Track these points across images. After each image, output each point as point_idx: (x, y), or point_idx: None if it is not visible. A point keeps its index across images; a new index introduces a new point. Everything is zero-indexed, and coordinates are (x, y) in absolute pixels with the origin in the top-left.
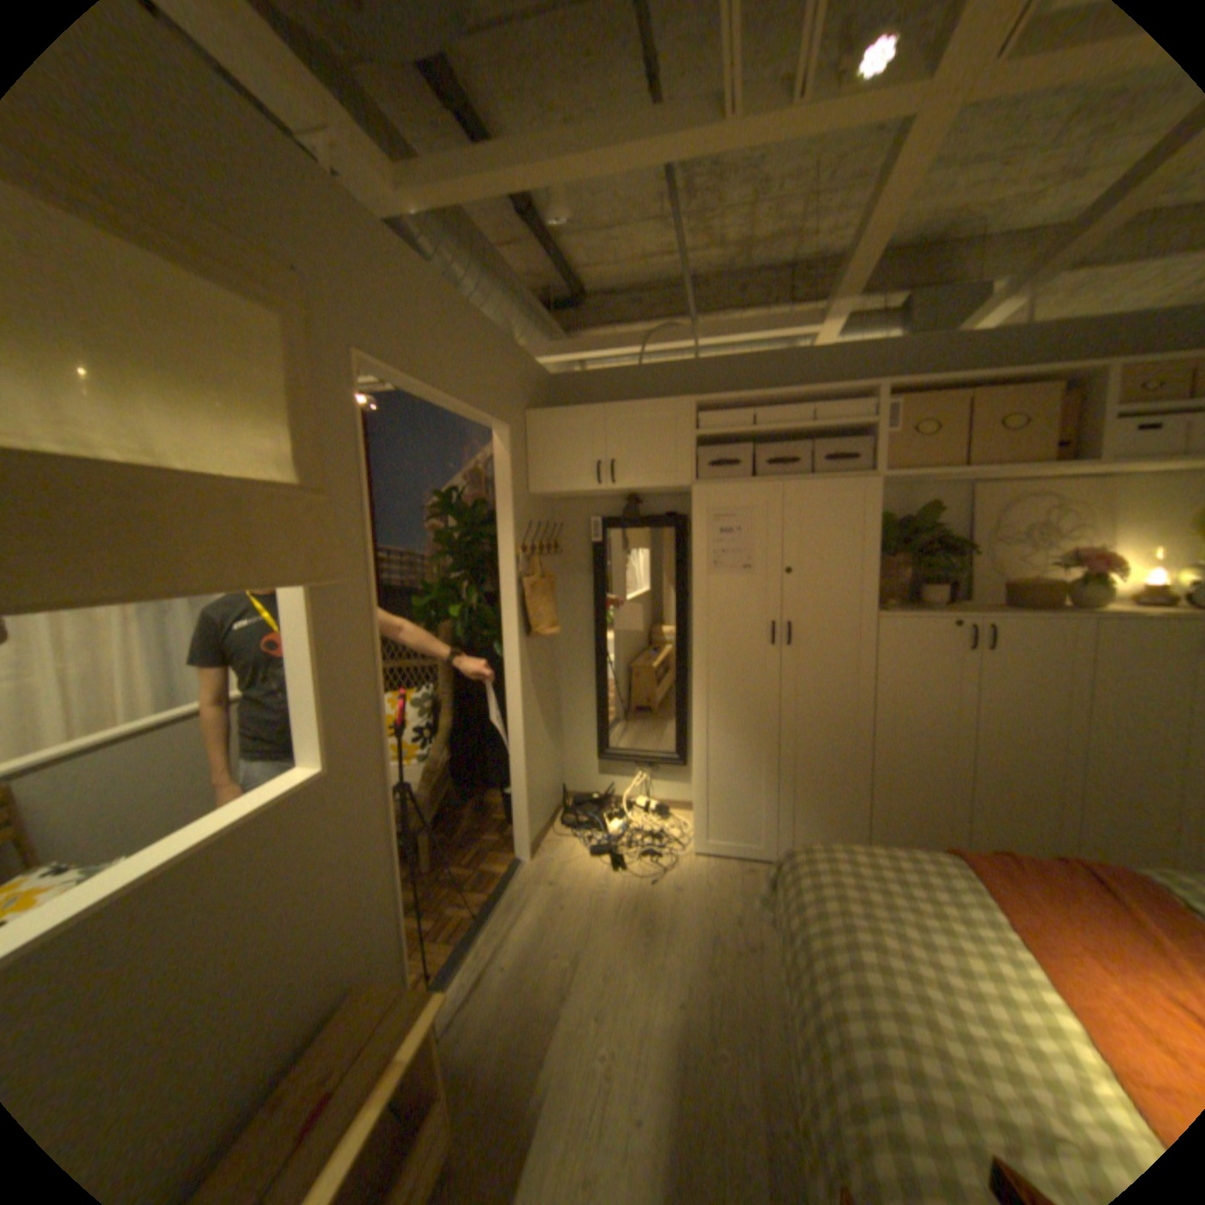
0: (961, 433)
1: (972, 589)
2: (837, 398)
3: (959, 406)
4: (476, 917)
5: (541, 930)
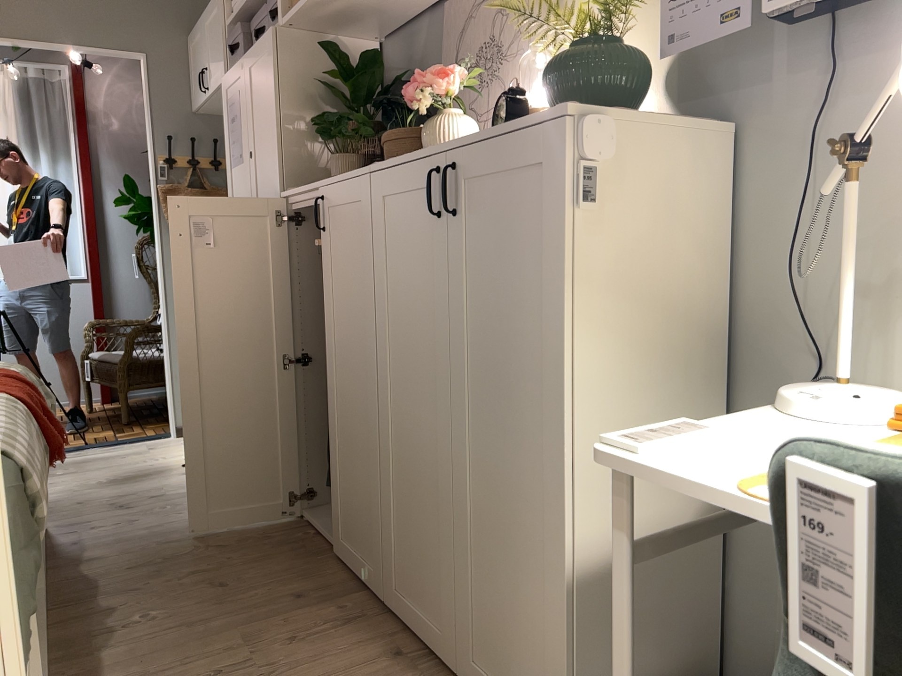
0: None
1: None
2: None
3: None
4: (91, 443)
5: (96, 459)
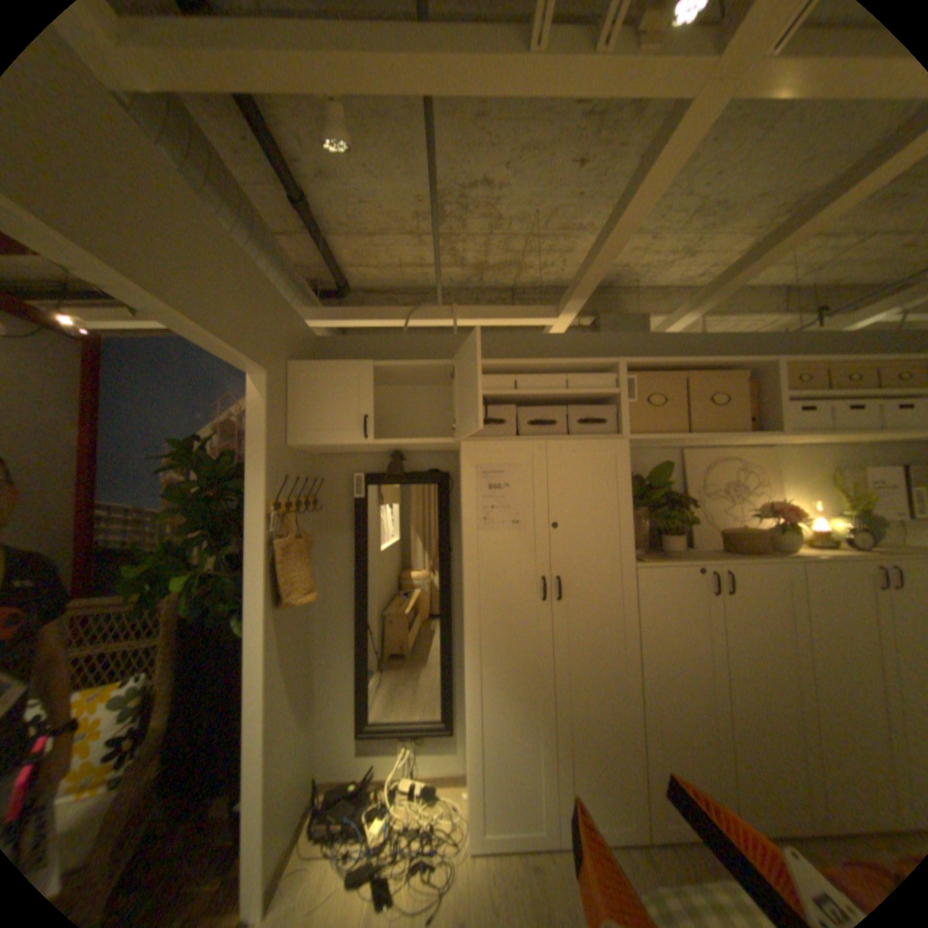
0: (678, 406)
1: (693, 537)
2: (581, 371)
3: (673, 385)
4: None
5: None
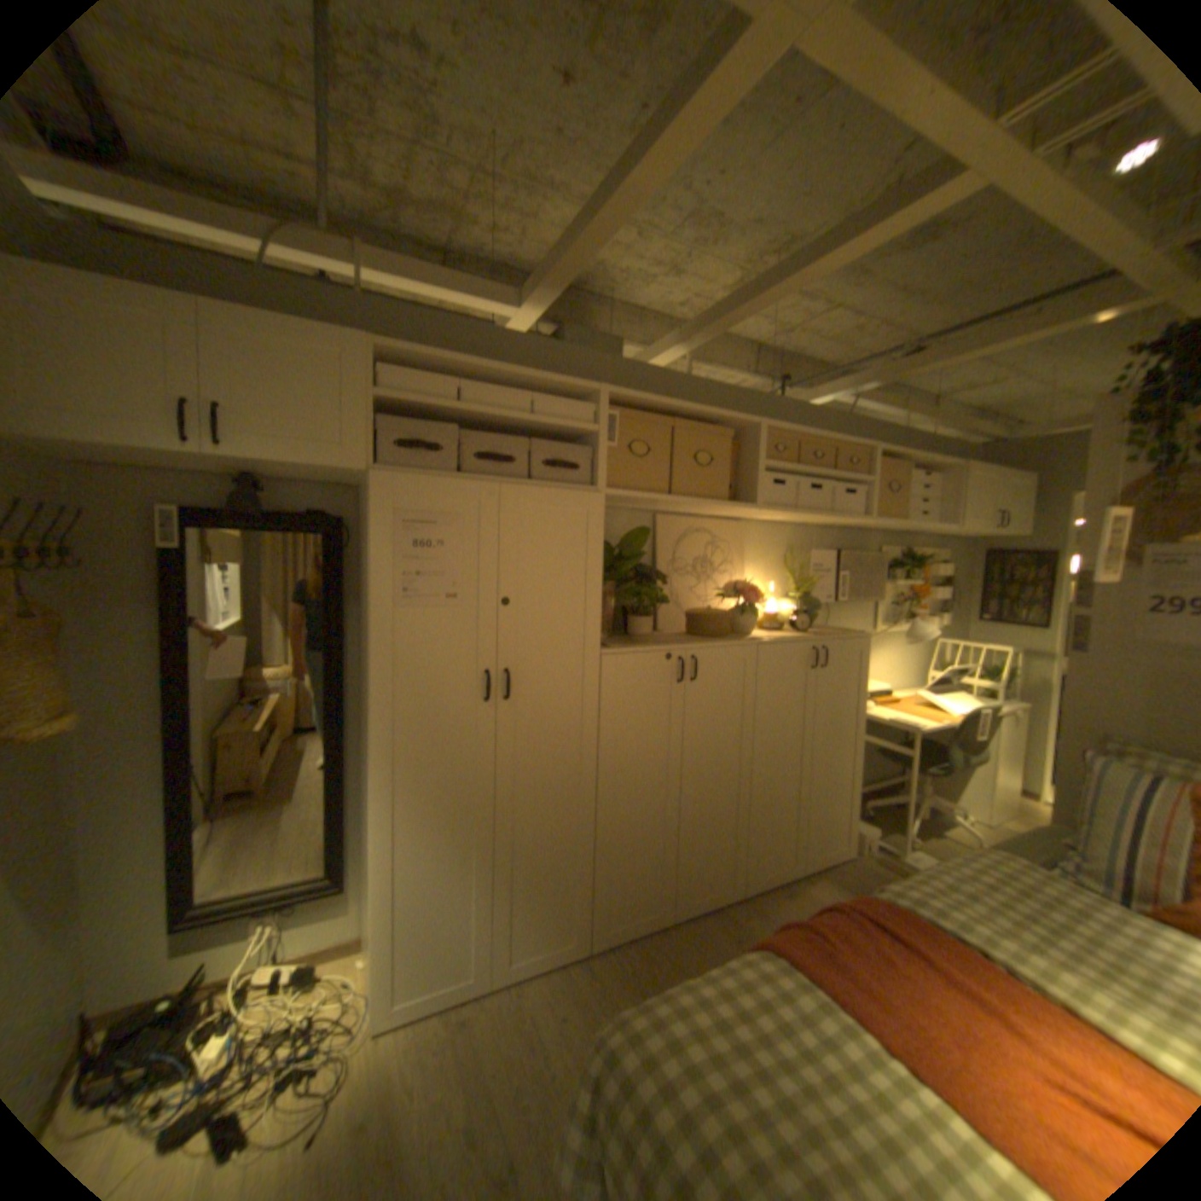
0: (660, 460)
1: (657, 617)
2: (552, 392)
3: (657, 432)
4: None
5: None
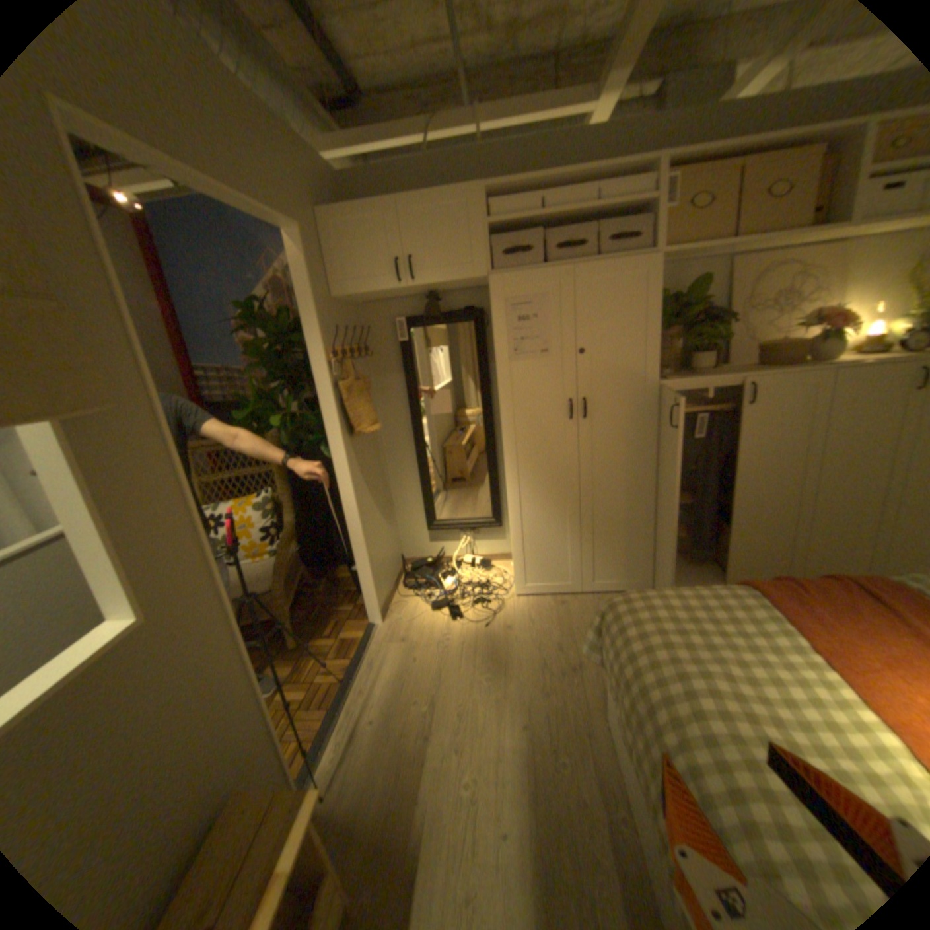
0: (730, 205)
1: (730, 353)
2: (619, 175)
3: (728, 177)
4: (342, 680)
5: (399, 680)
